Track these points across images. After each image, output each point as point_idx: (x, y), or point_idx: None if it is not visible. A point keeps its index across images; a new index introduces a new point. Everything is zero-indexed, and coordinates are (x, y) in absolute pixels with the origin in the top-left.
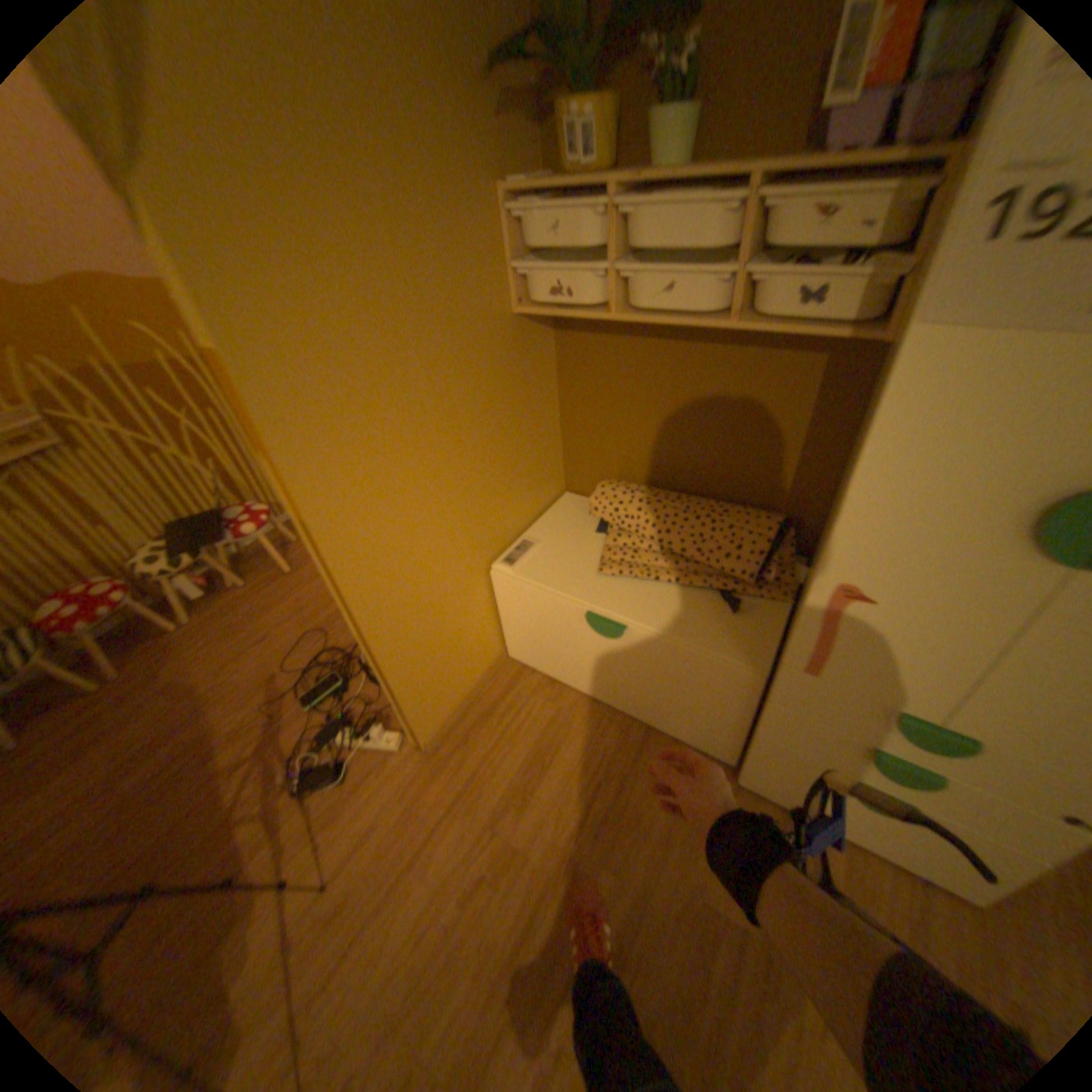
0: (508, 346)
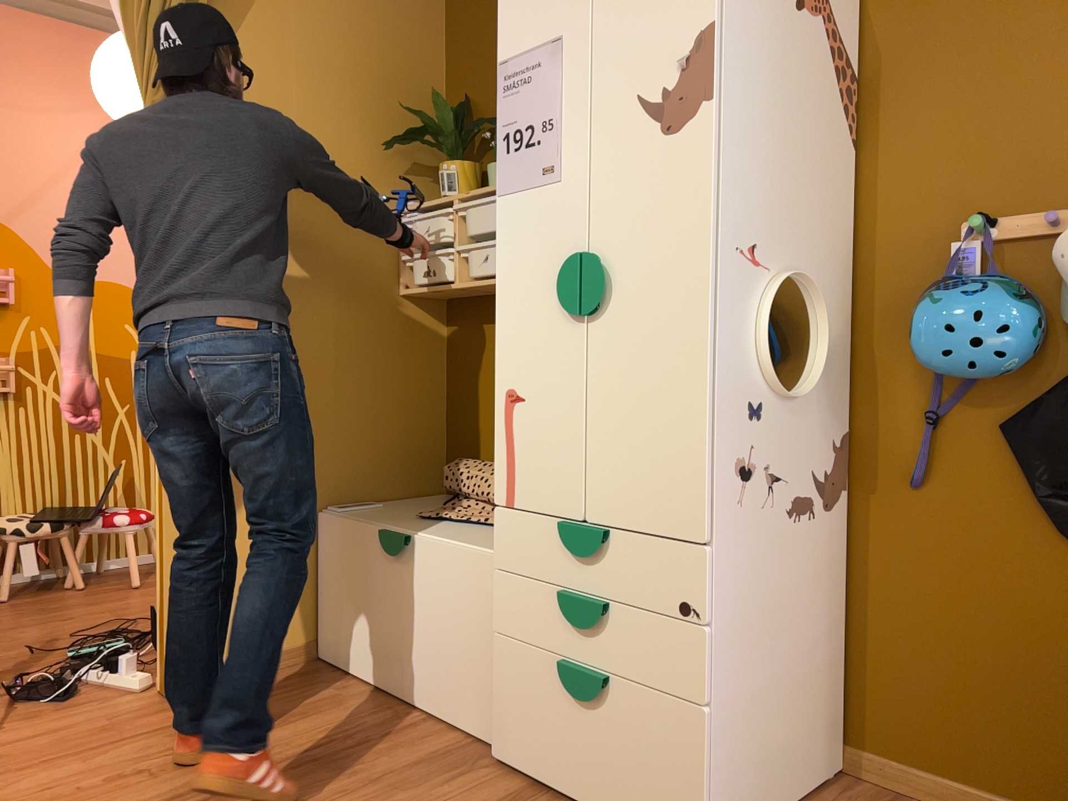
0: (389, 316)
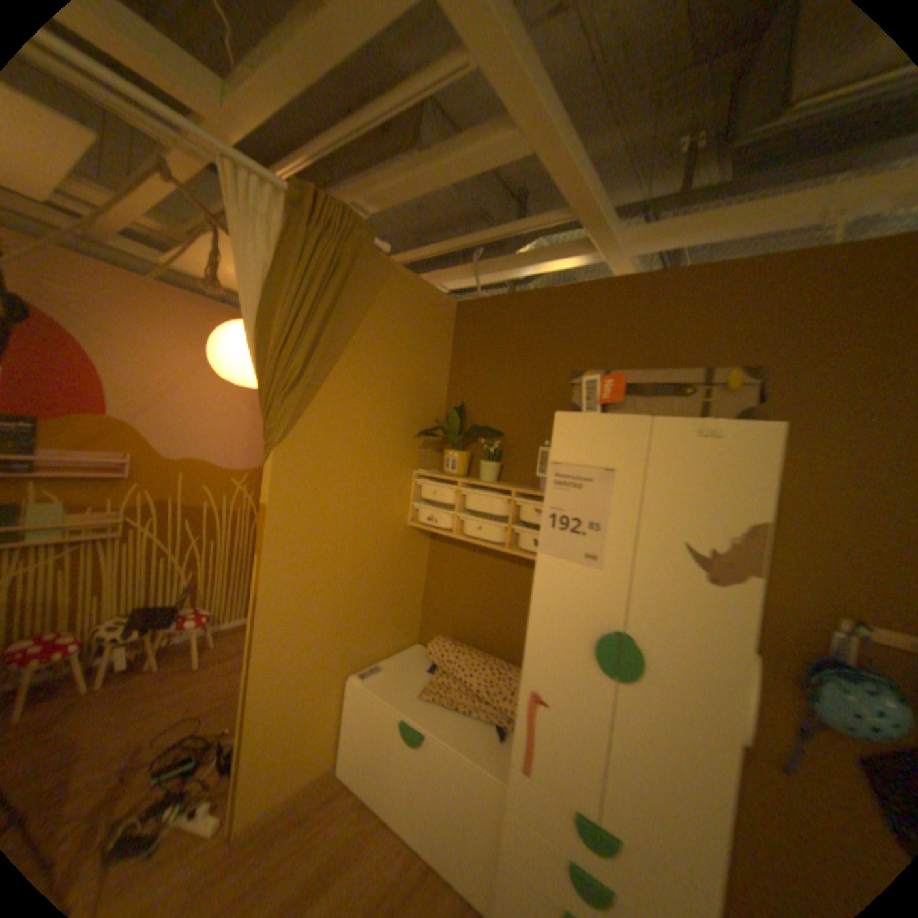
0: (400, 540)
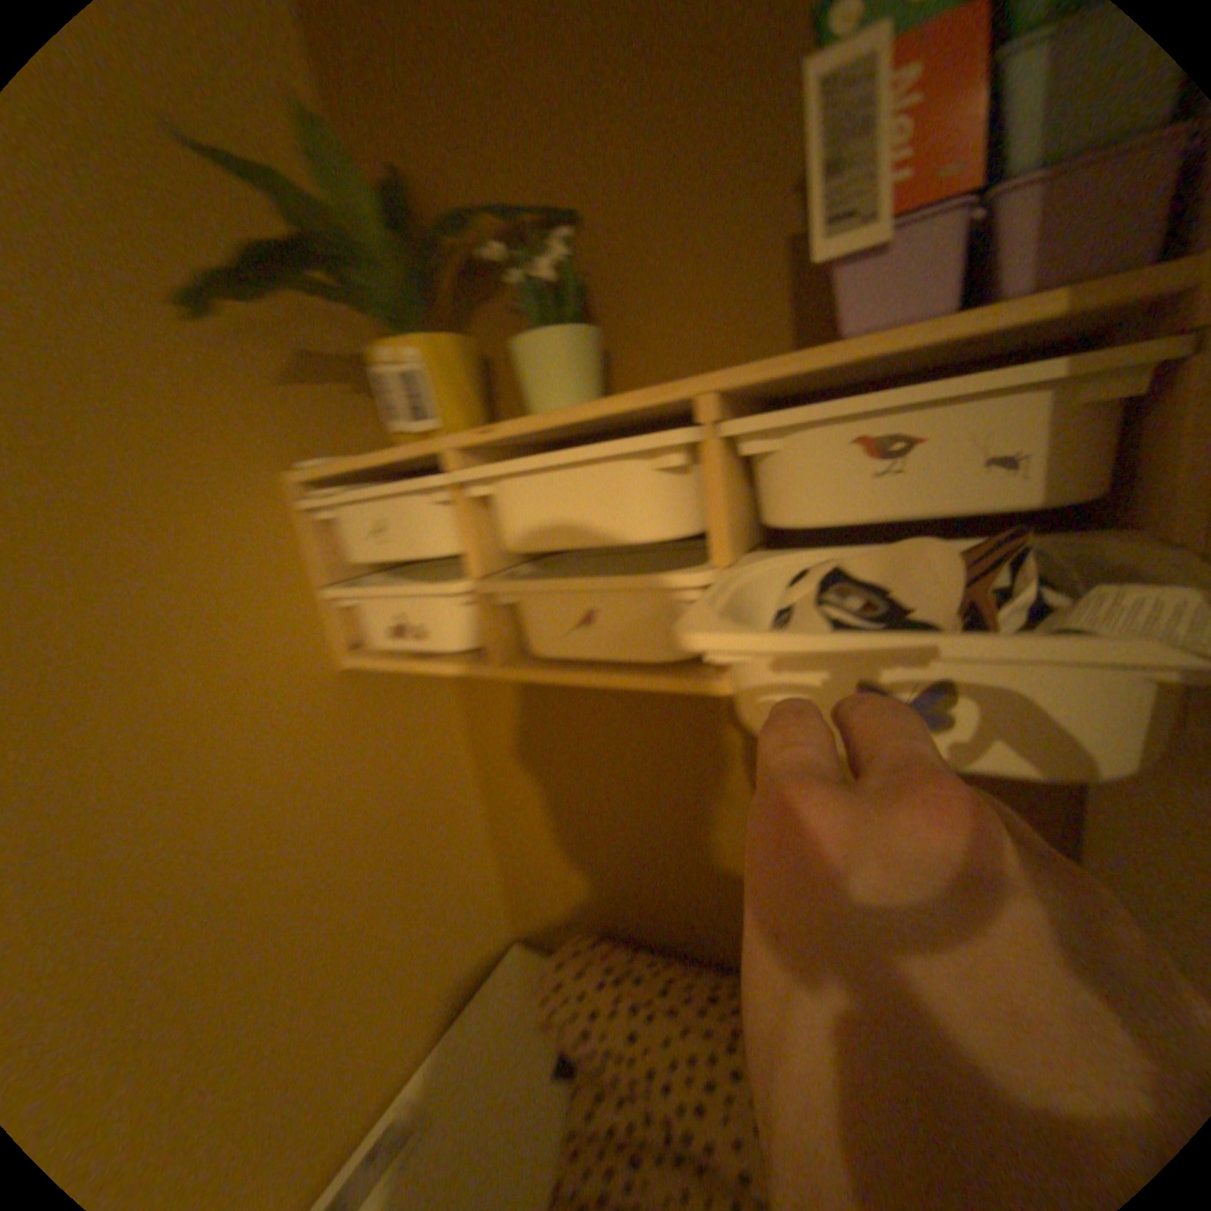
0: (336, 721)
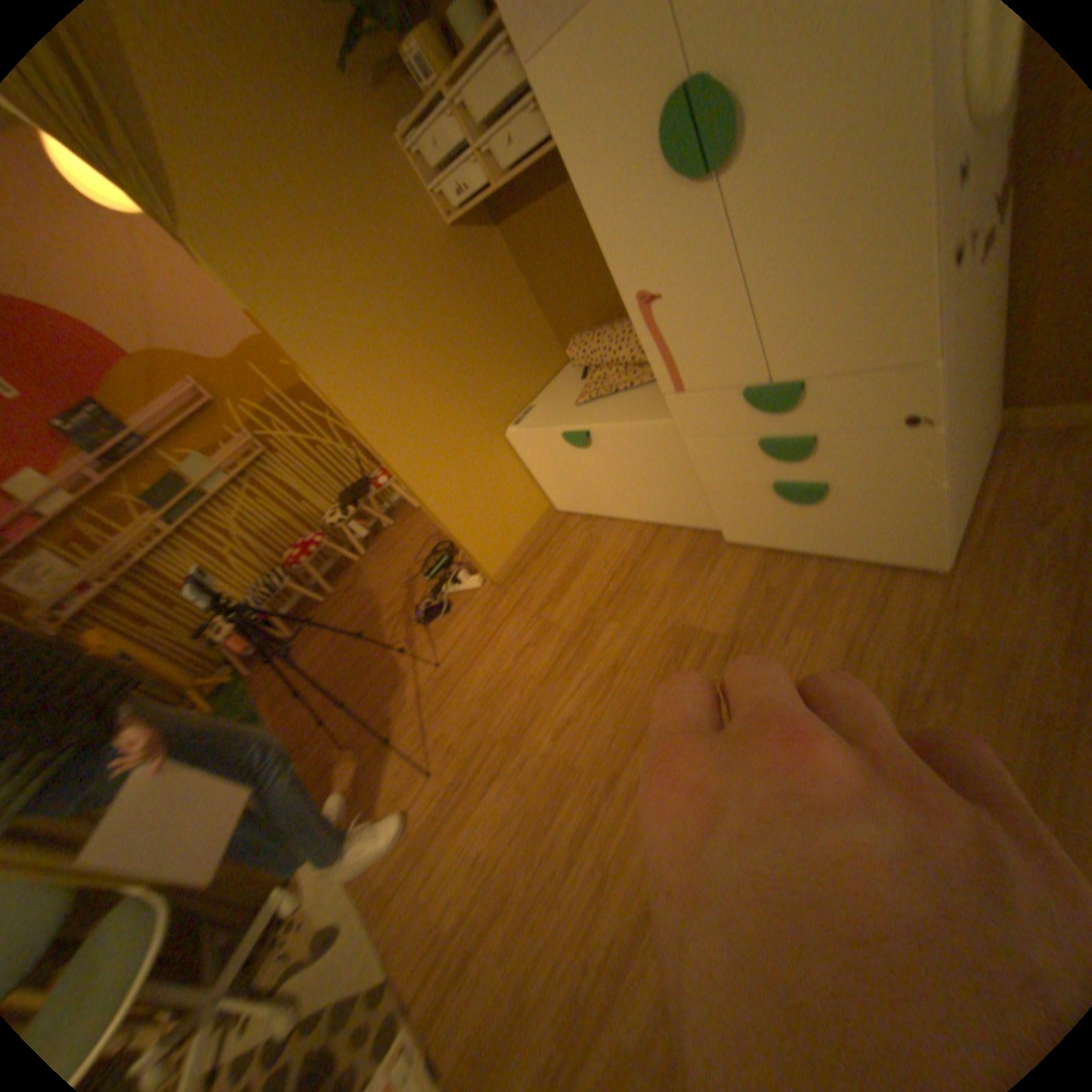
0: (453, 250)
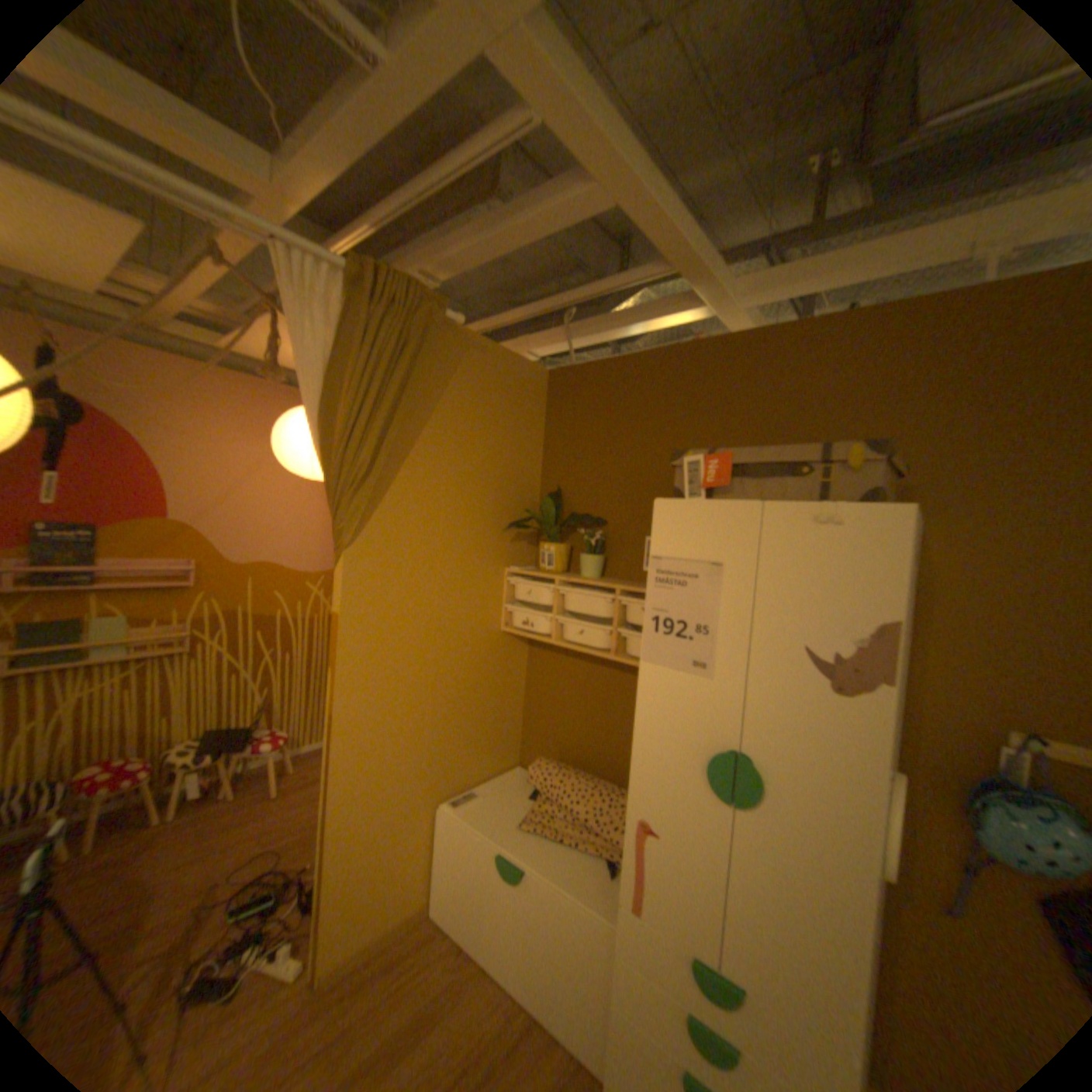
0: (493, 648)
